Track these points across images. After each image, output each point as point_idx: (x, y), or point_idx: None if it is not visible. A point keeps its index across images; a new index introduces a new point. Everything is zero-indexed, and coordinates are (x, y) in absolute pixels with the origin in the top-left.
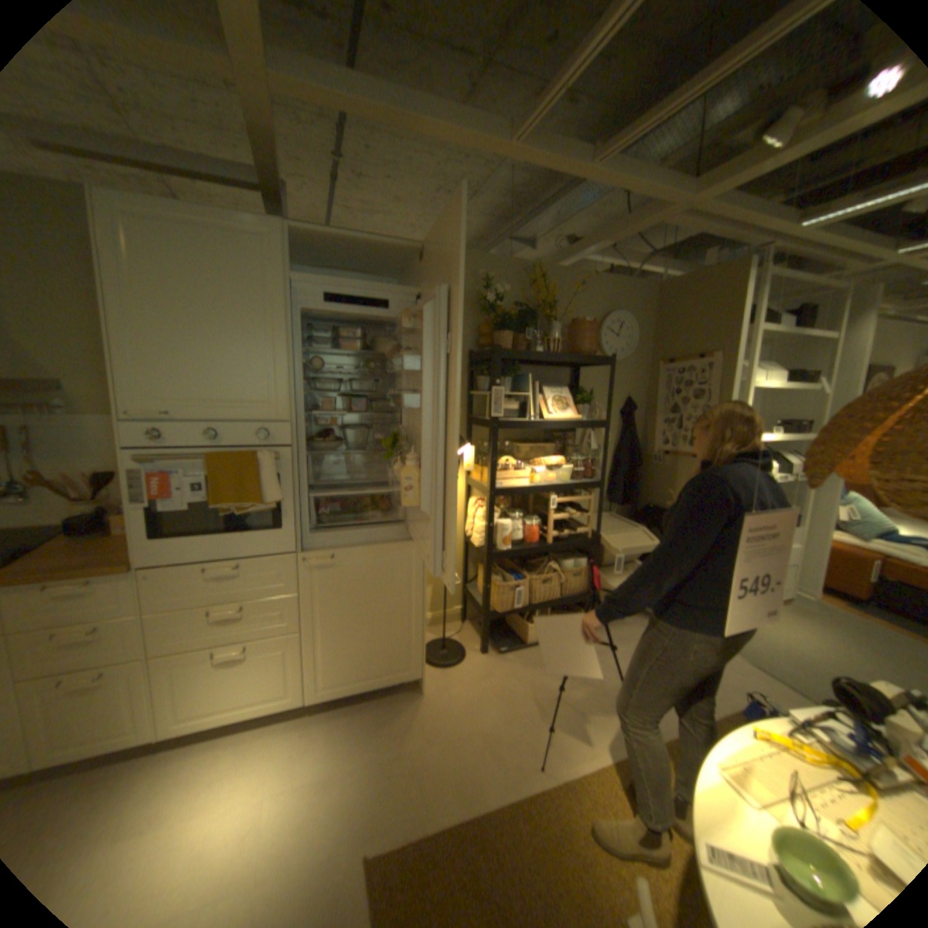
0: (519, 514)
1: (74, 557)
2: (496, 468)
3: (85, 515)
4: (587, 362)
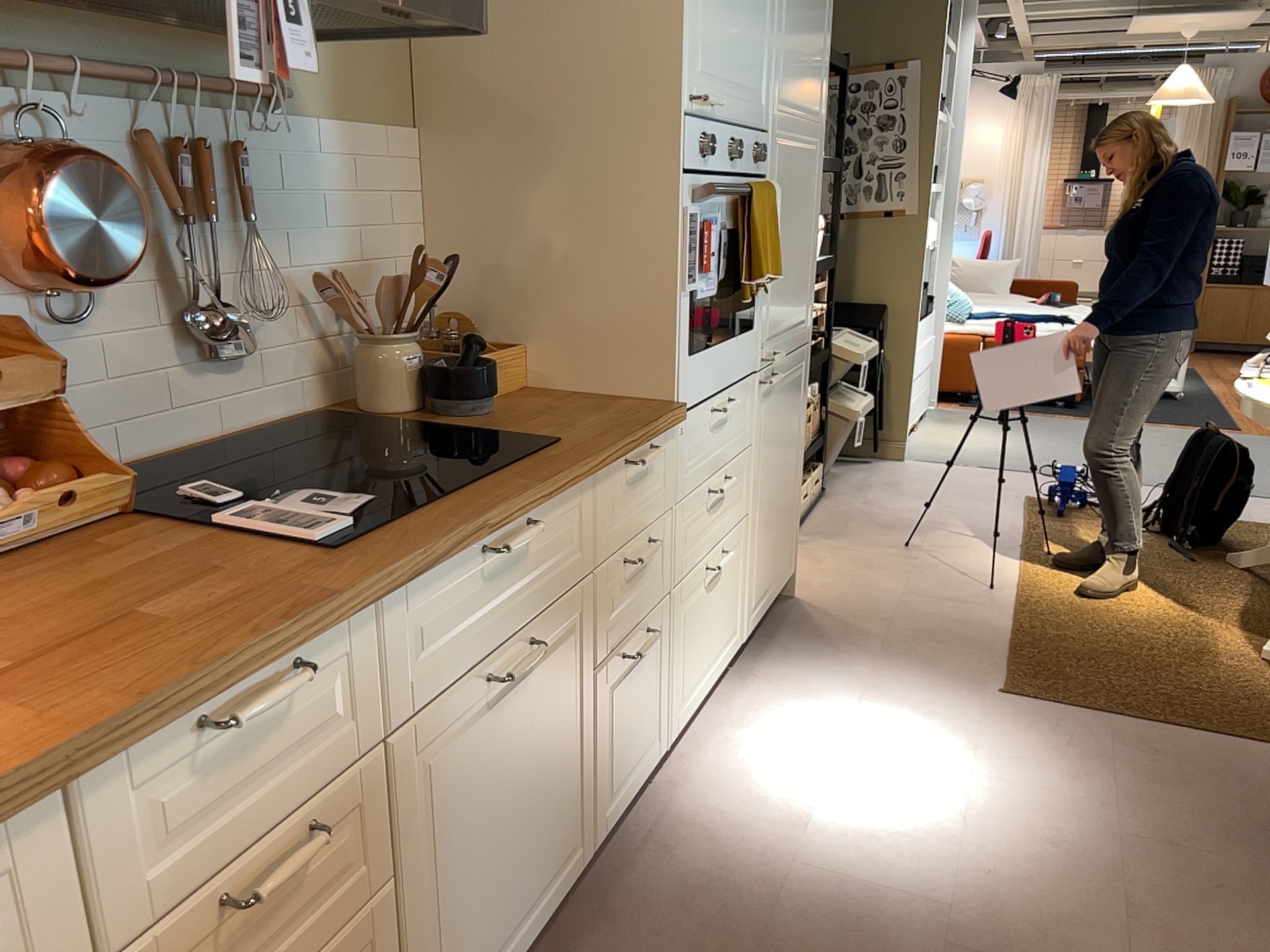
0: None
1: (573, 416)
2: None
3: (424, 360)
4: None
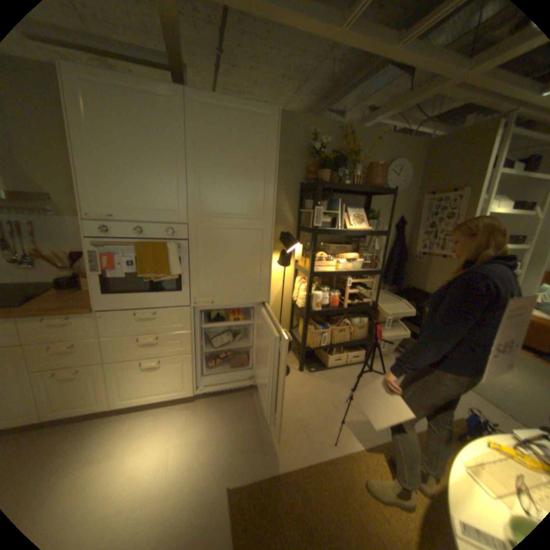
0: (327, 288)
1: (60, 302)
2: (314, 259)
3: (66, 277)
4: (377, 192)
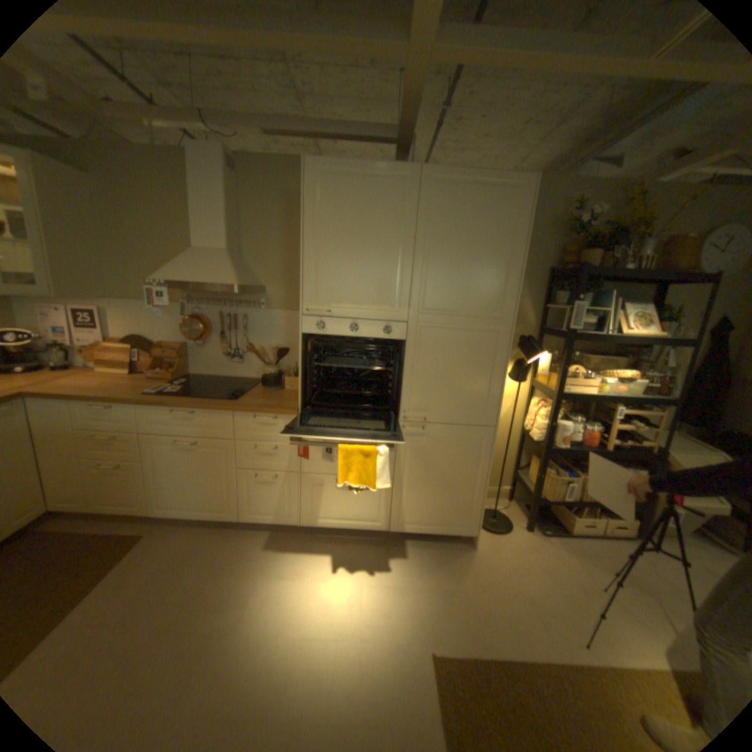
0: (582, 418)
1: (268, 400)
2: (566, 375)
3: (271, 374)
4: (681, 279)
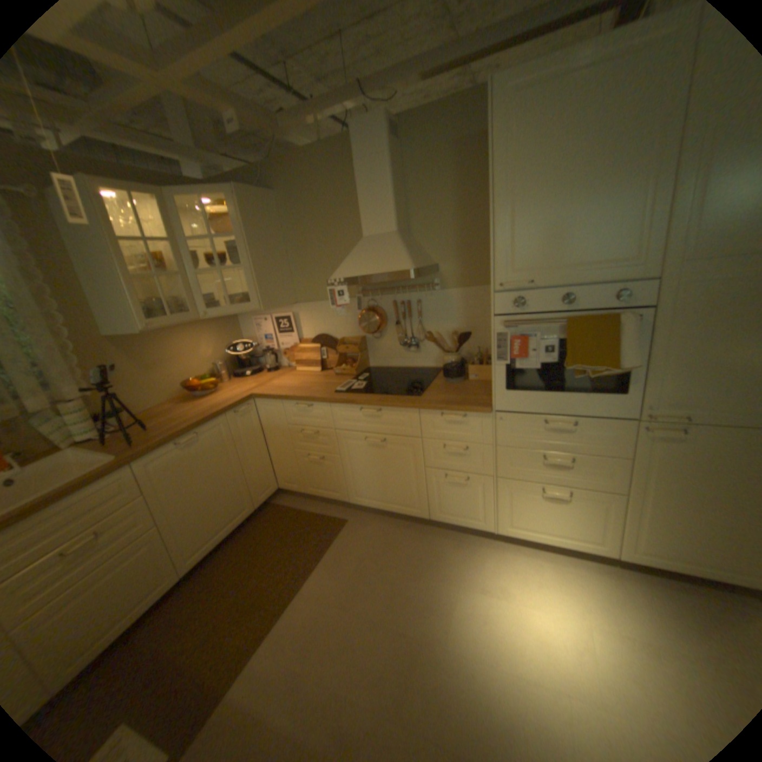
0: None
1: (454, 394)
2: None
3: (452, 362)
4: None
